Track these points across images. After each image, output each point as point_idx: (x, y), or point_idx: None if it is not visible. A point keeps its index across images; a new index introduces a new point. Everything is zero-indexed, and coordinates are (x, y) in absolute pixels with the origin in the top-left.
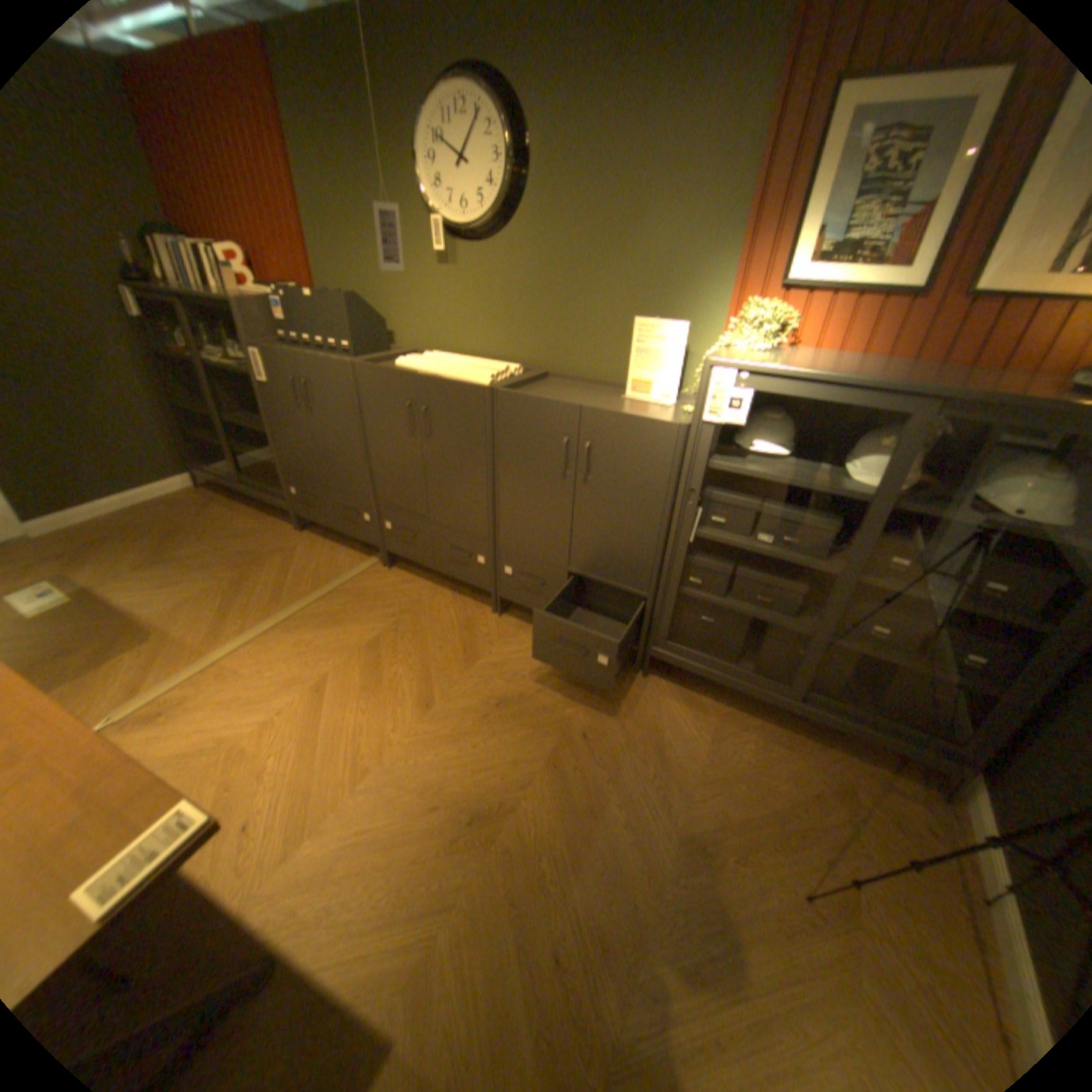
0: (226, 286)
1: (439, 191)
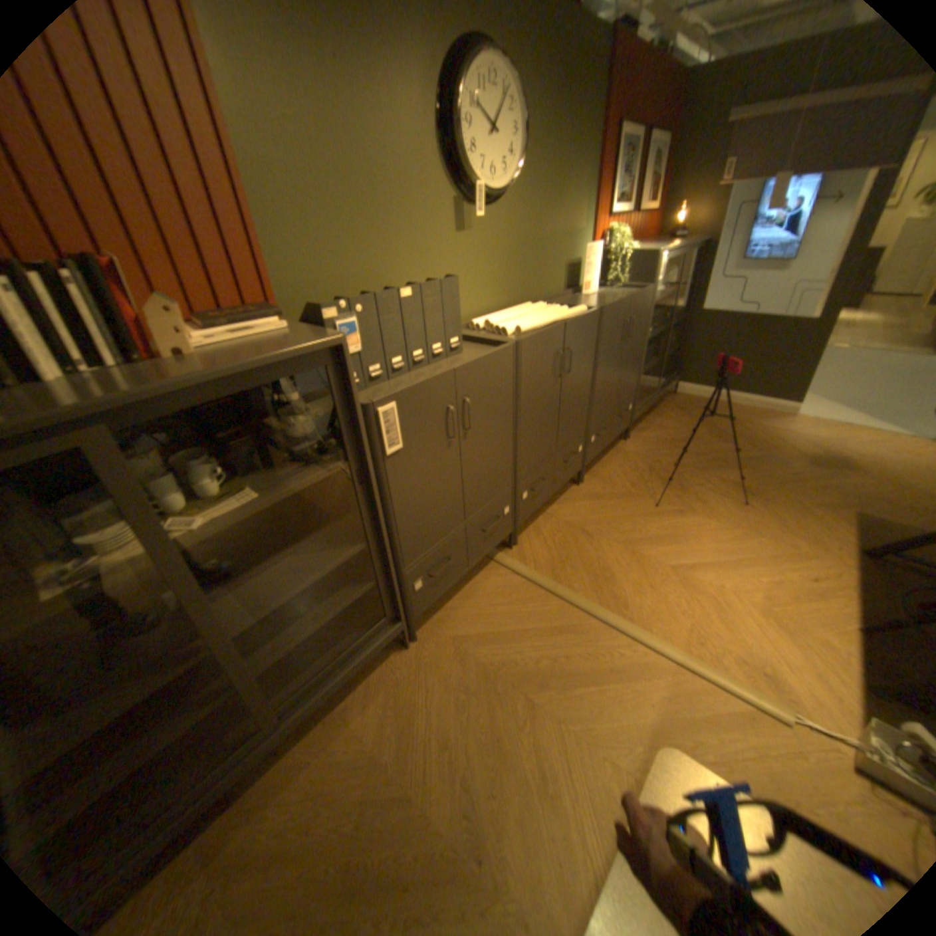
0: (190, 344)
1: (475, 156)
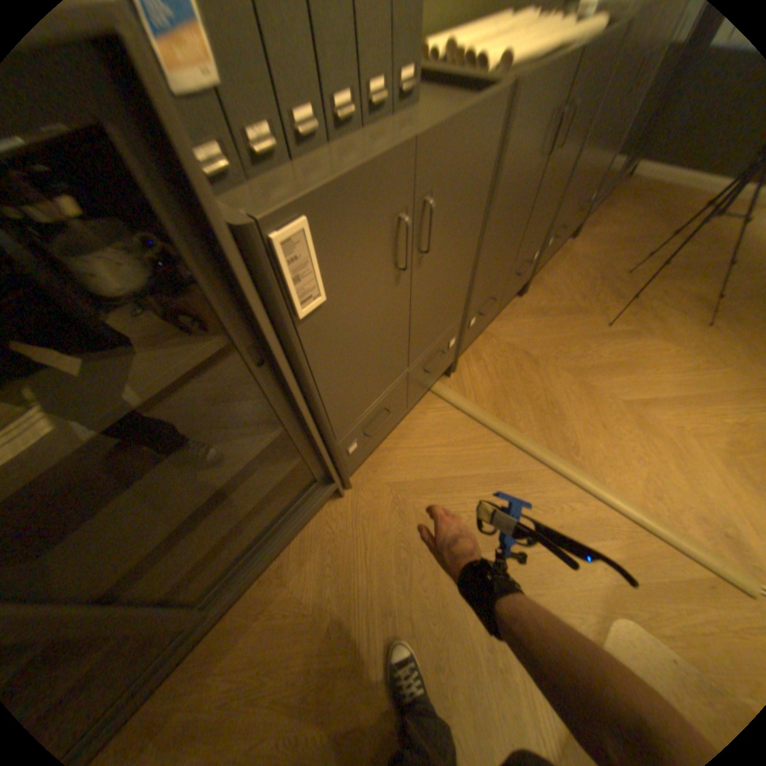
0: None
1: None
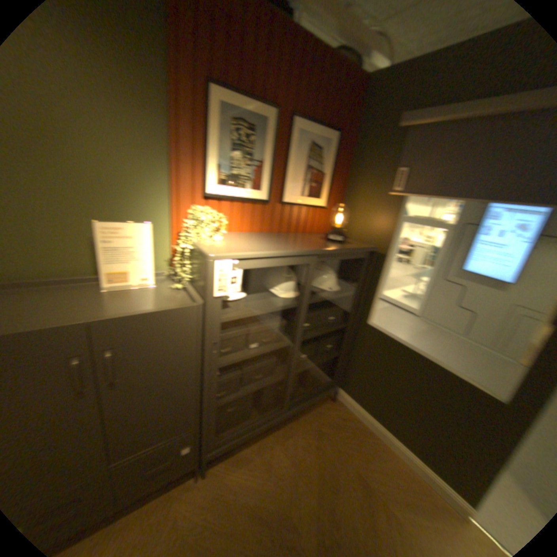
0: None
1: None
